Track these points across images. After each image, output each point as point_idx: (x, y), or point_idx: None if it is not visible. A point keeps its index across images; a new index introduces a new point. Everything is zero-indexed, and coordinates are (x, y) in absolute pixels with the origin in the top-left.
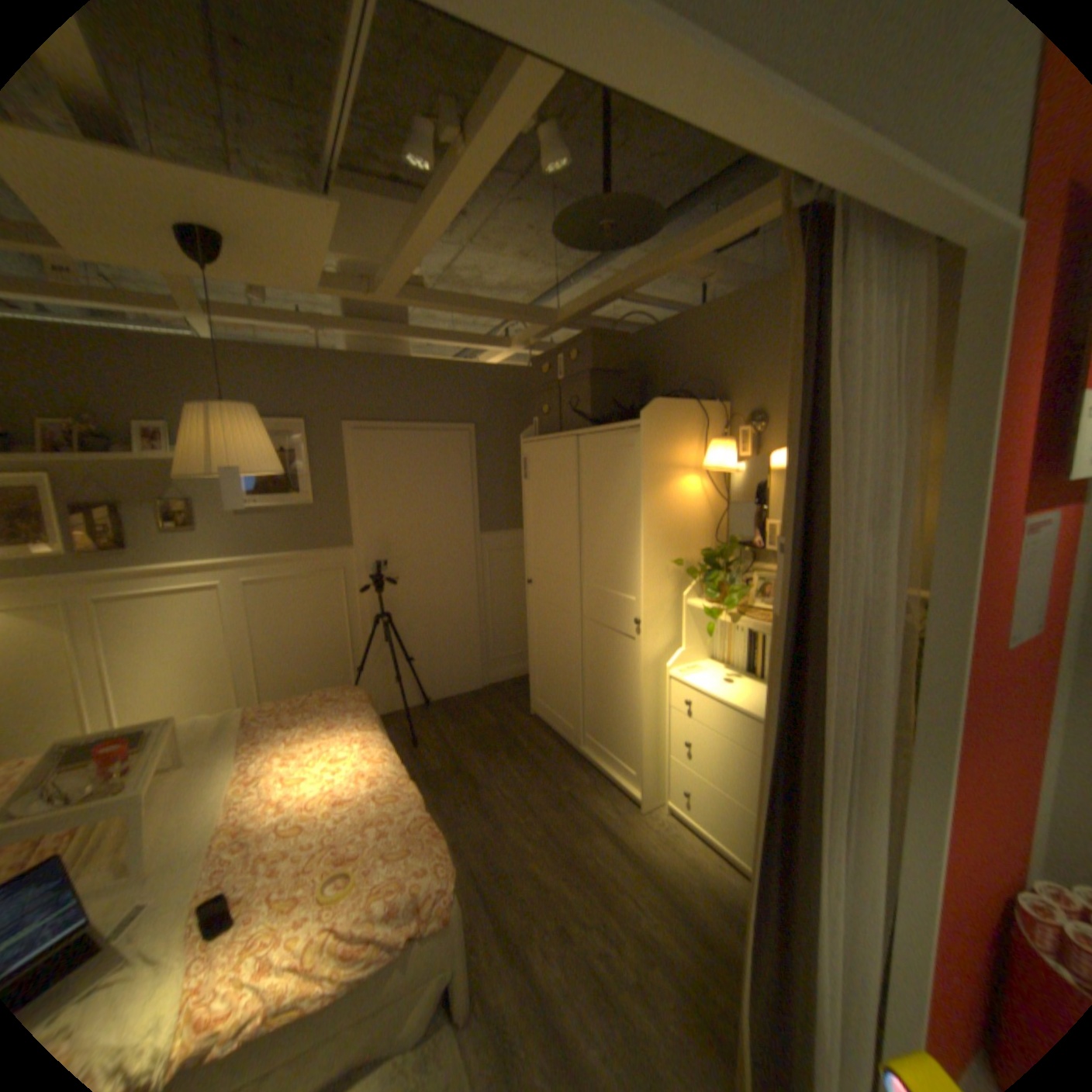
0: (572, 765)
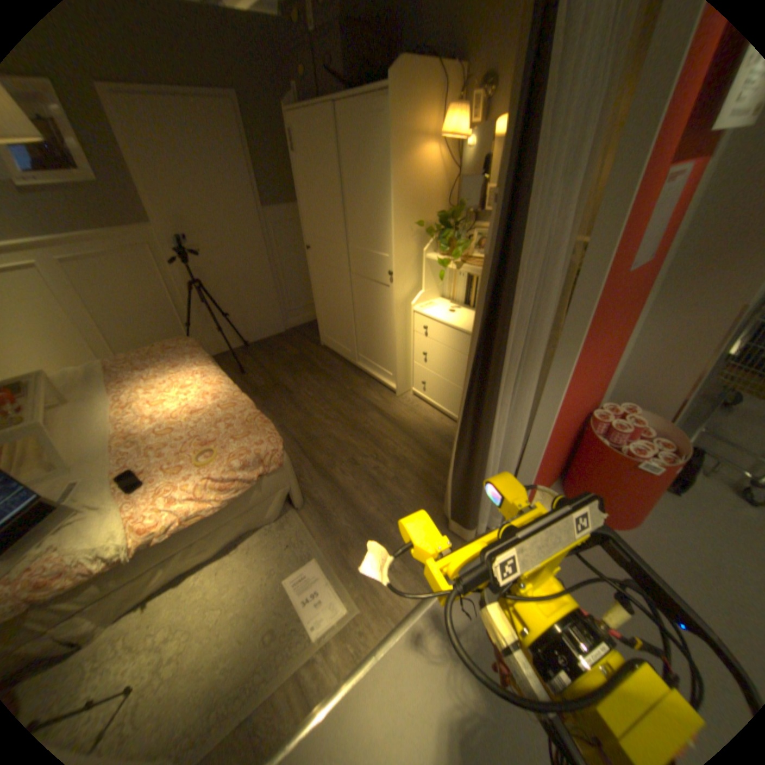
0: (352, 374)
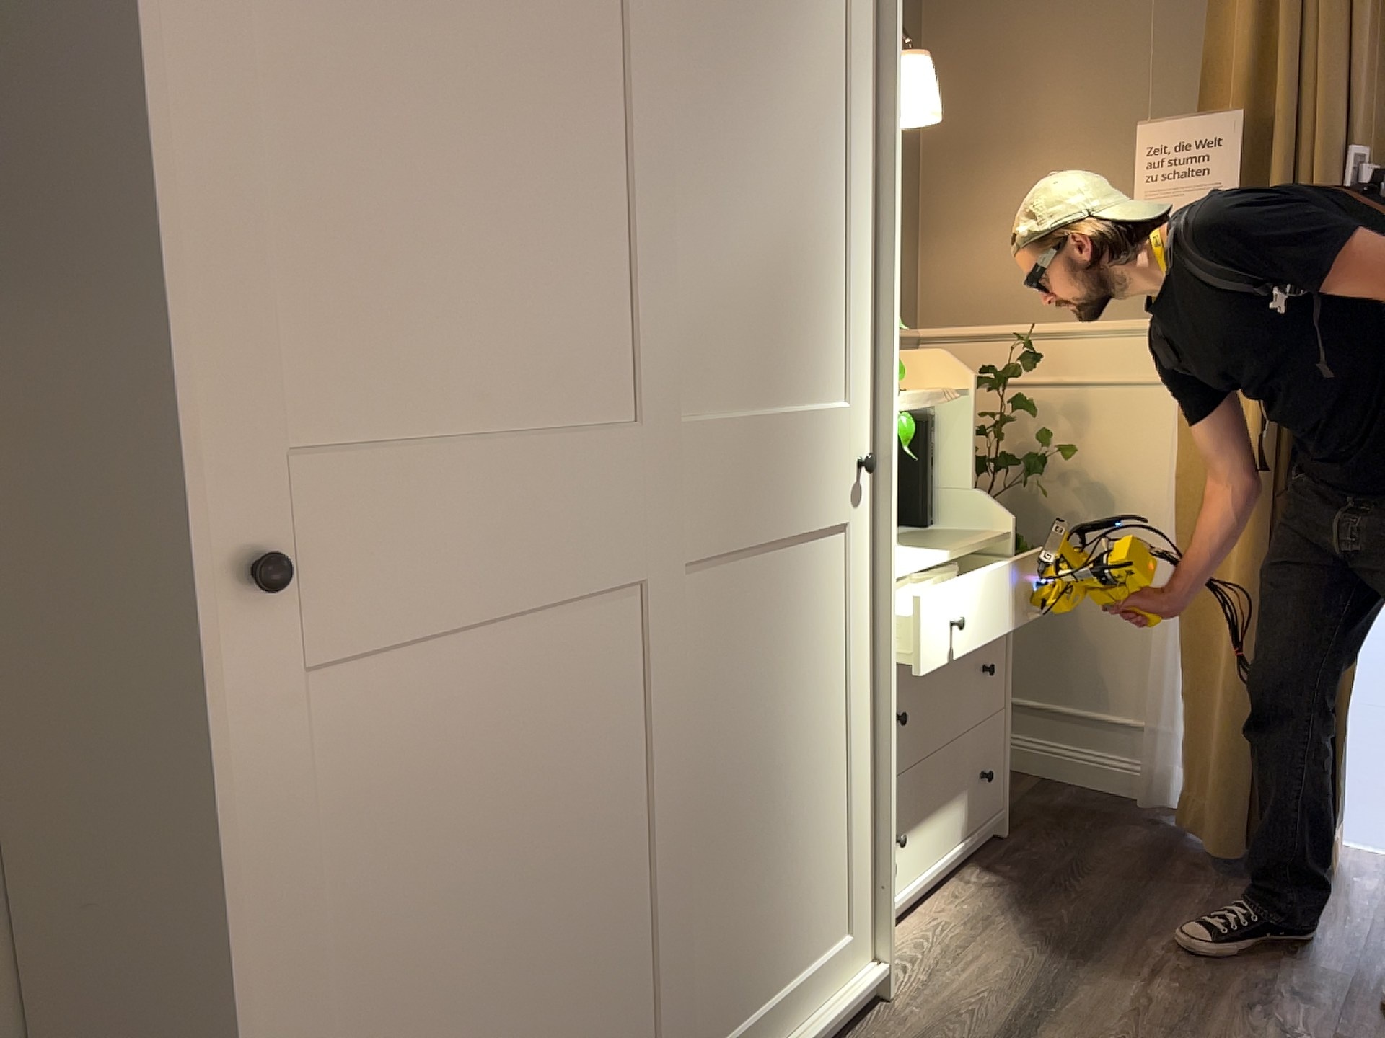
0: None
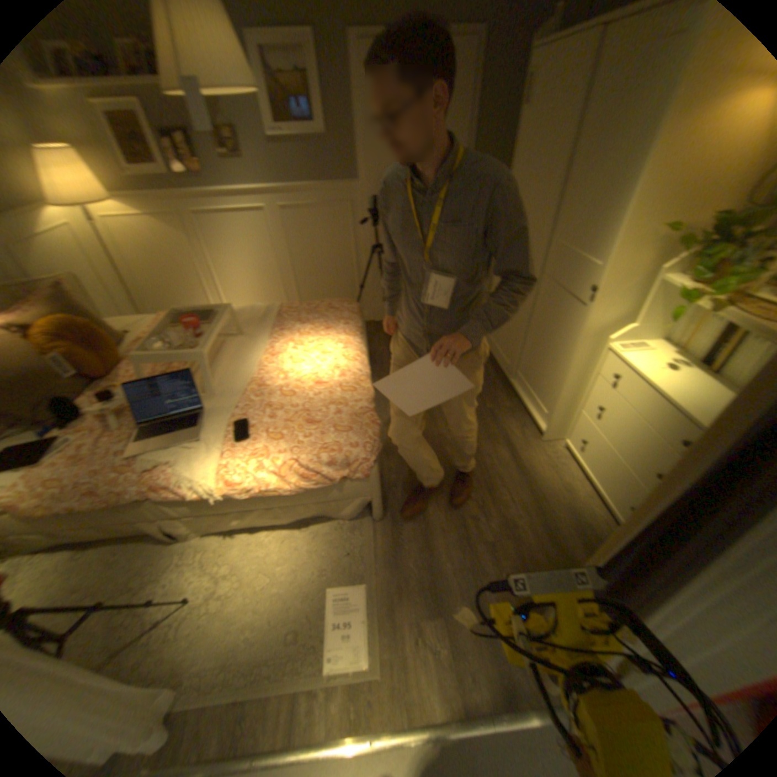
0: (500, 391)
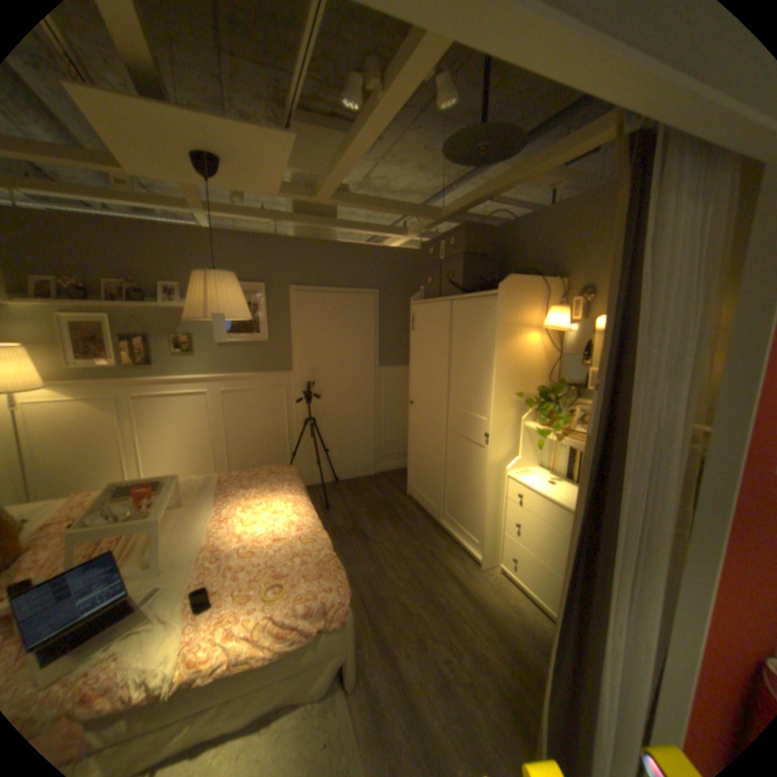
0: (434, 533)
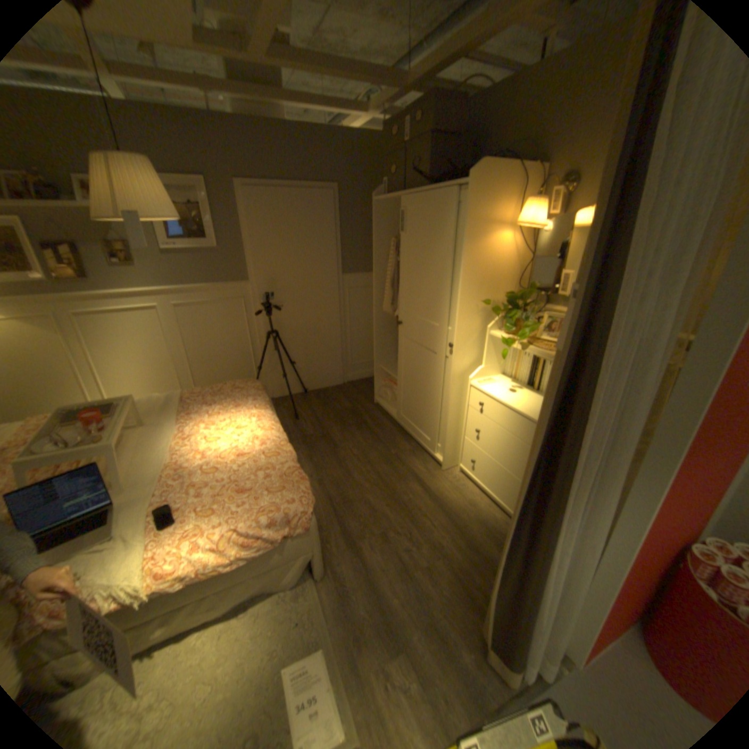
0: (399, 437)
